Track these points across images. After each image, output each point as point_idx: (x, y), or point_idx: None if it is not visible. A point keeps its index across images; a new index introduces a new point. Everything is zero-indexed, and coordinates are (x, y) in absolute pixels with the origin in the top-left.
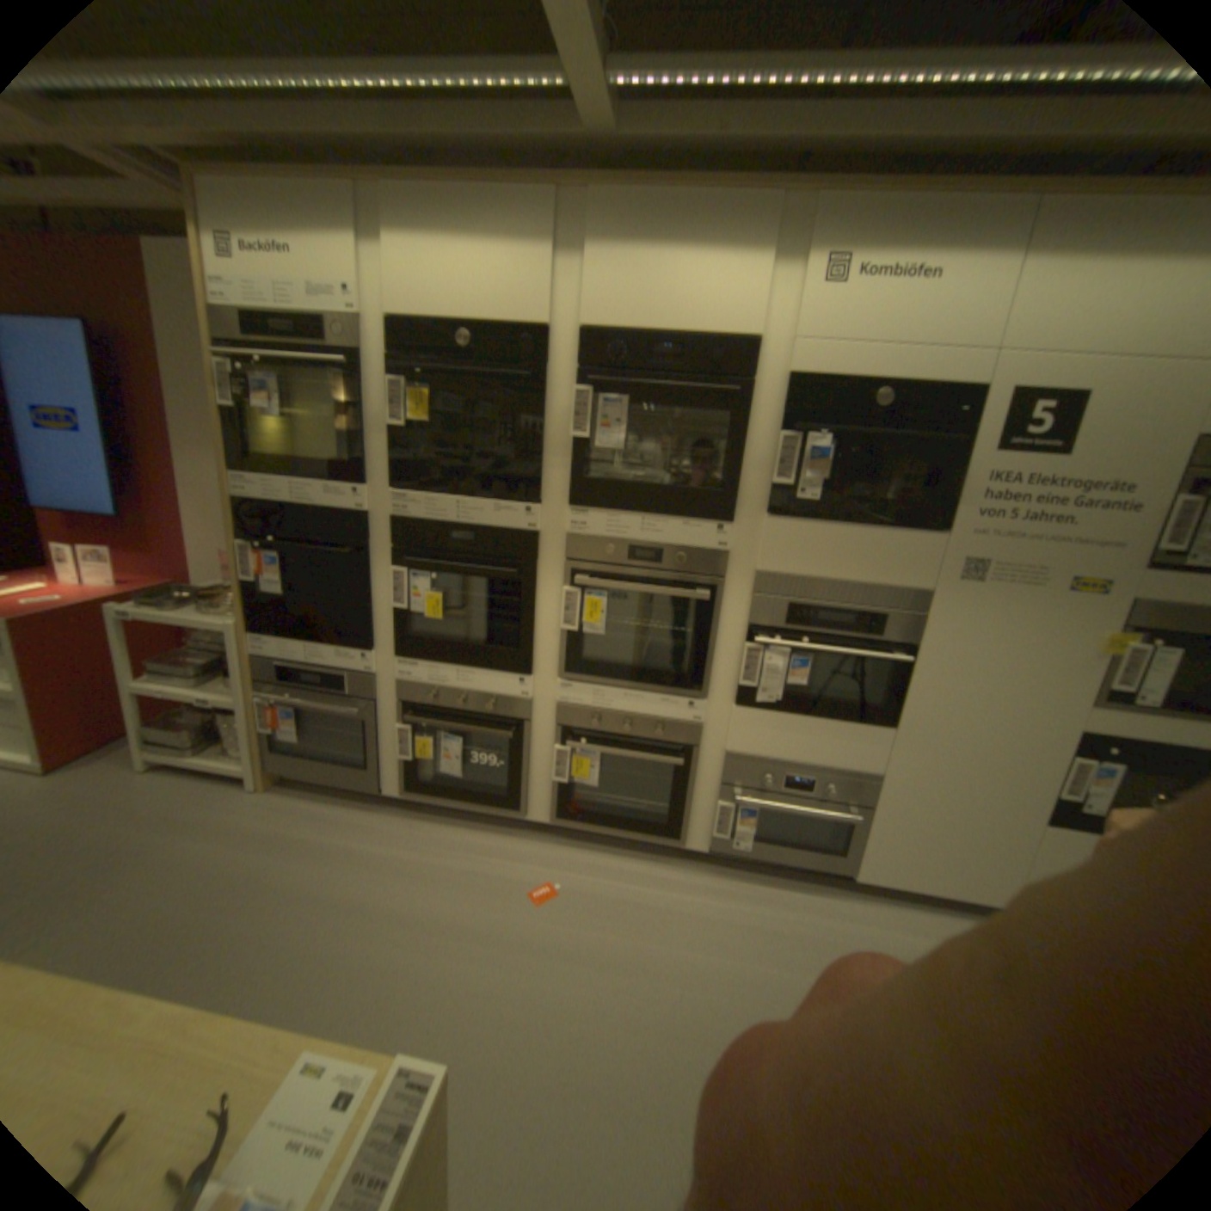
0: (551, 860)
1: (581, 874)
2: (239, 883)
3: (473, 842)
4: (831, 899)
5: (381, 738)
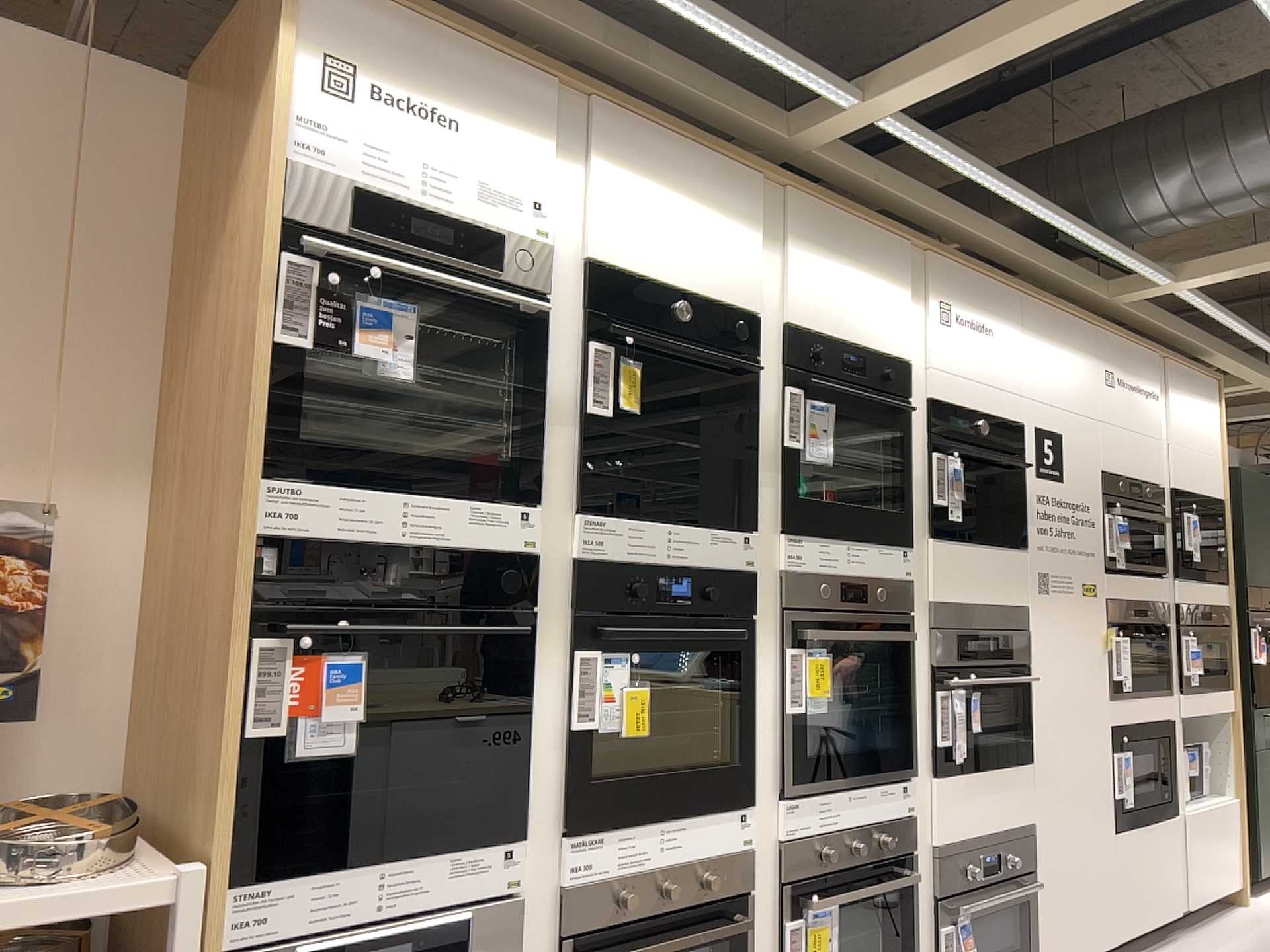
0: None
1: None
2: None
3: None
4: None
5: None
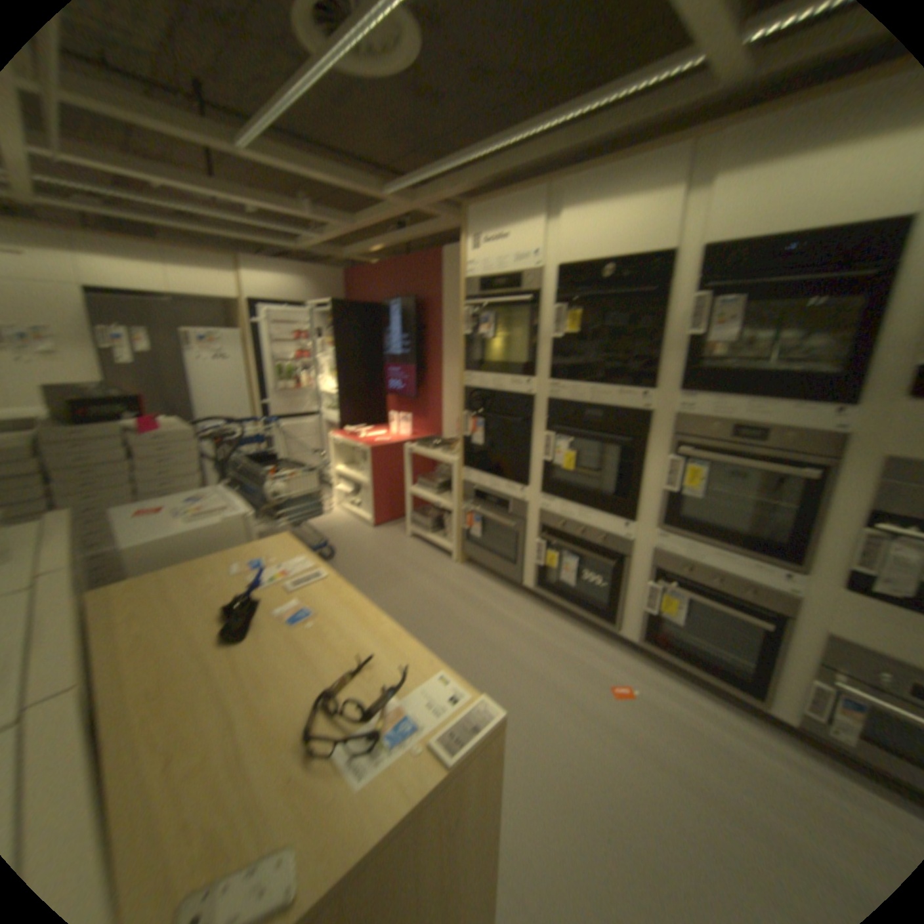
0: (635, 672)
1: (659, 693)
2: (439, 610)
3: (576, 637)
4: None
5: (524, 547)
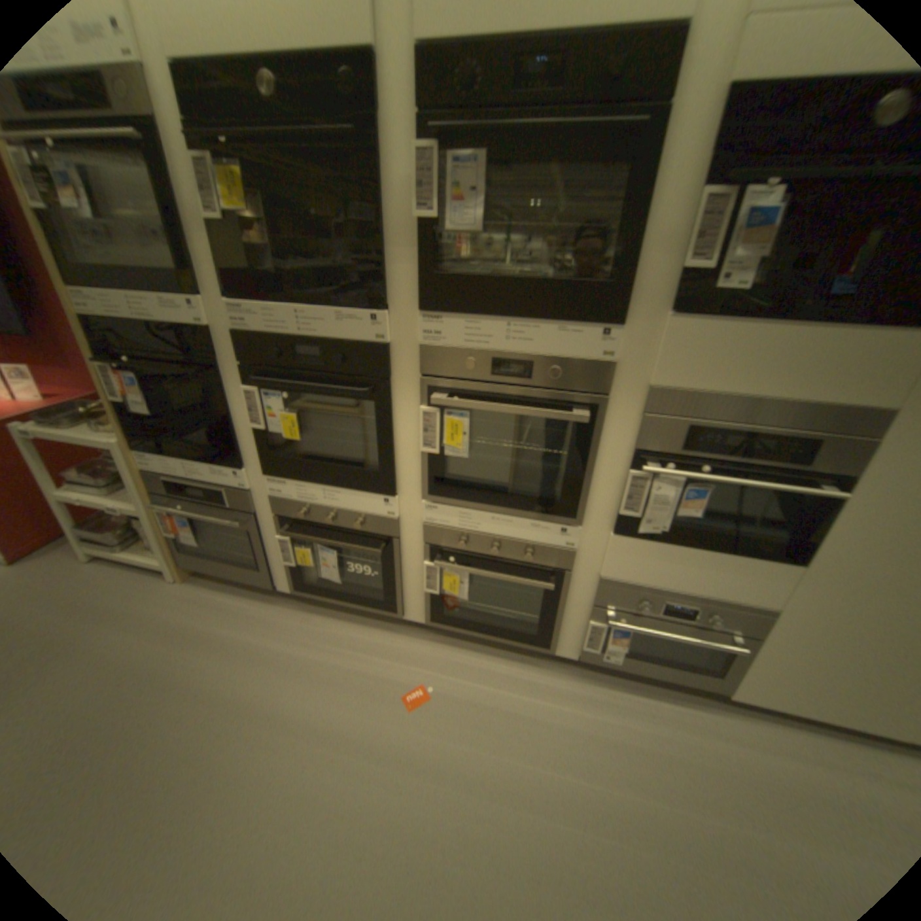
0: (427, 656)
1: (453, 673)
2: (148, 675)
3: (357, 635)
4: (701, 708)
5: (266, 544)
